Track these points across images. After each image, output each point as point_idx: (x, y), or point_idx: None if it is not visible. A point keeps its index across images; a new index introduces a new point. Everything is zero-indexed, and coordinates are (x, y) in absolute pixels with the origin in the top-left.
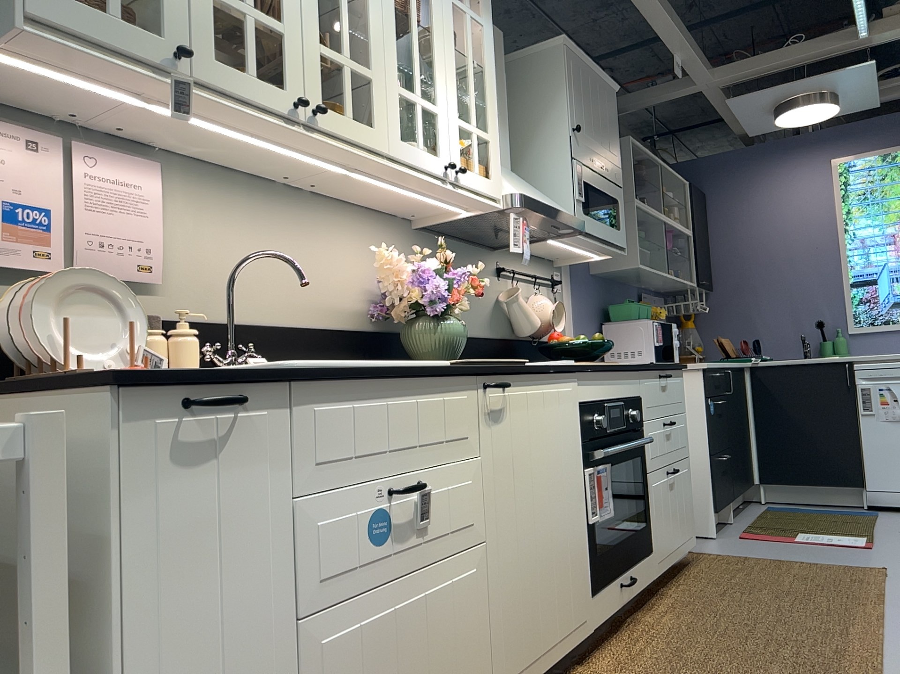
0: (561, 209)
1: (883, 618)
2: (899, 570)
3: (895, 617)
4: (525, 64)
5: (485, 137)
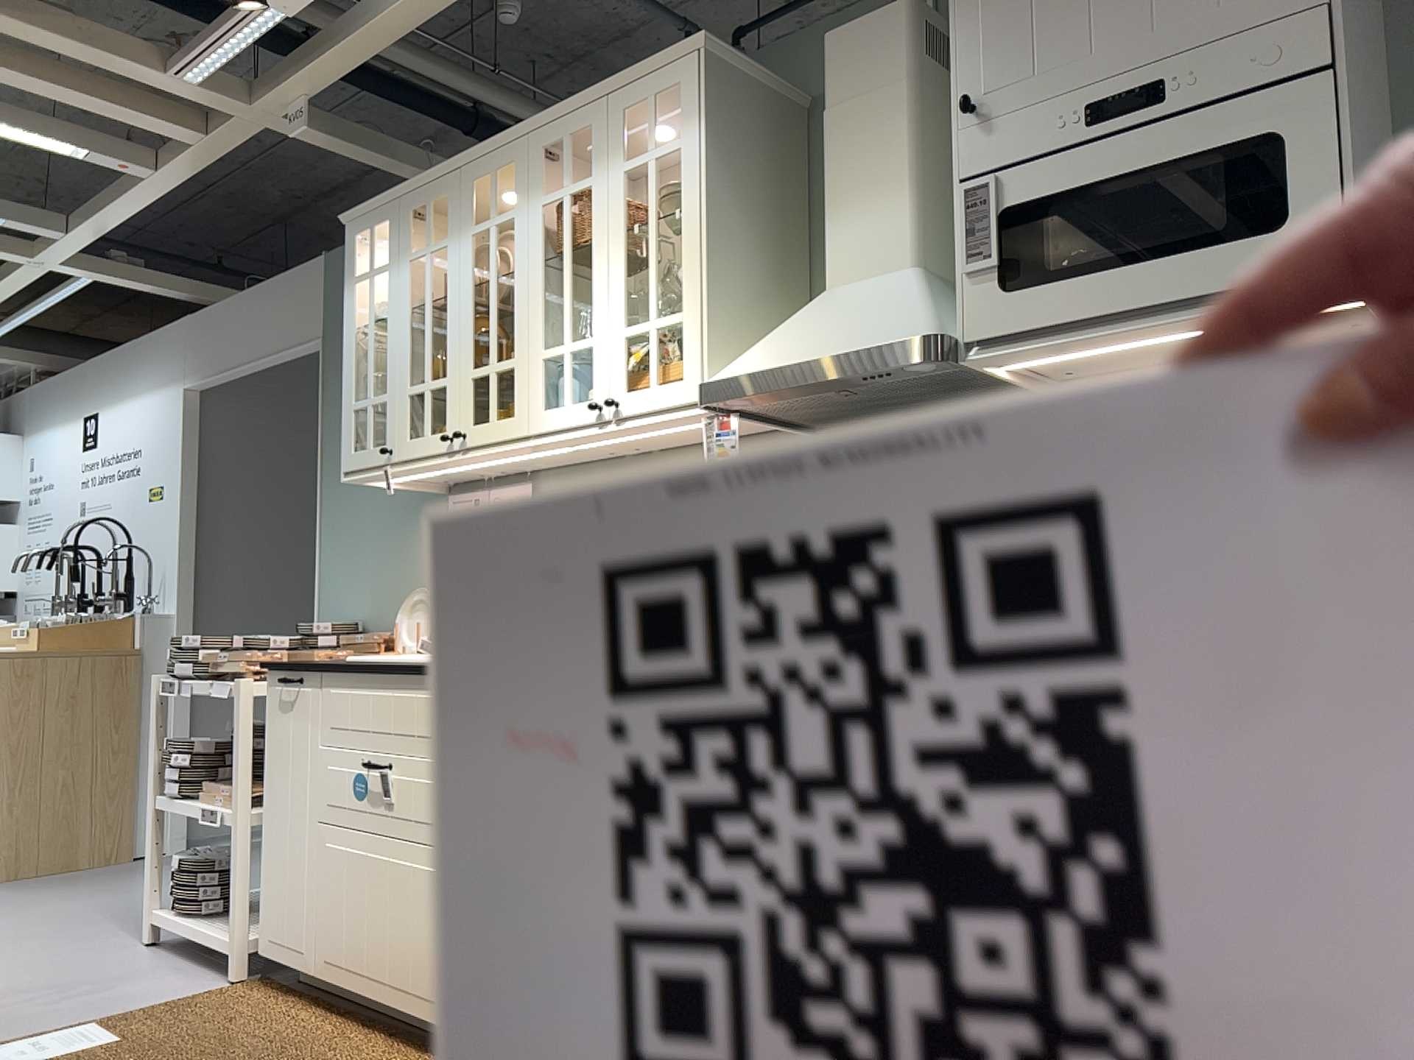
0: (867, 337)
1: None
2: None
3: None
4: None
5: (670, 321)
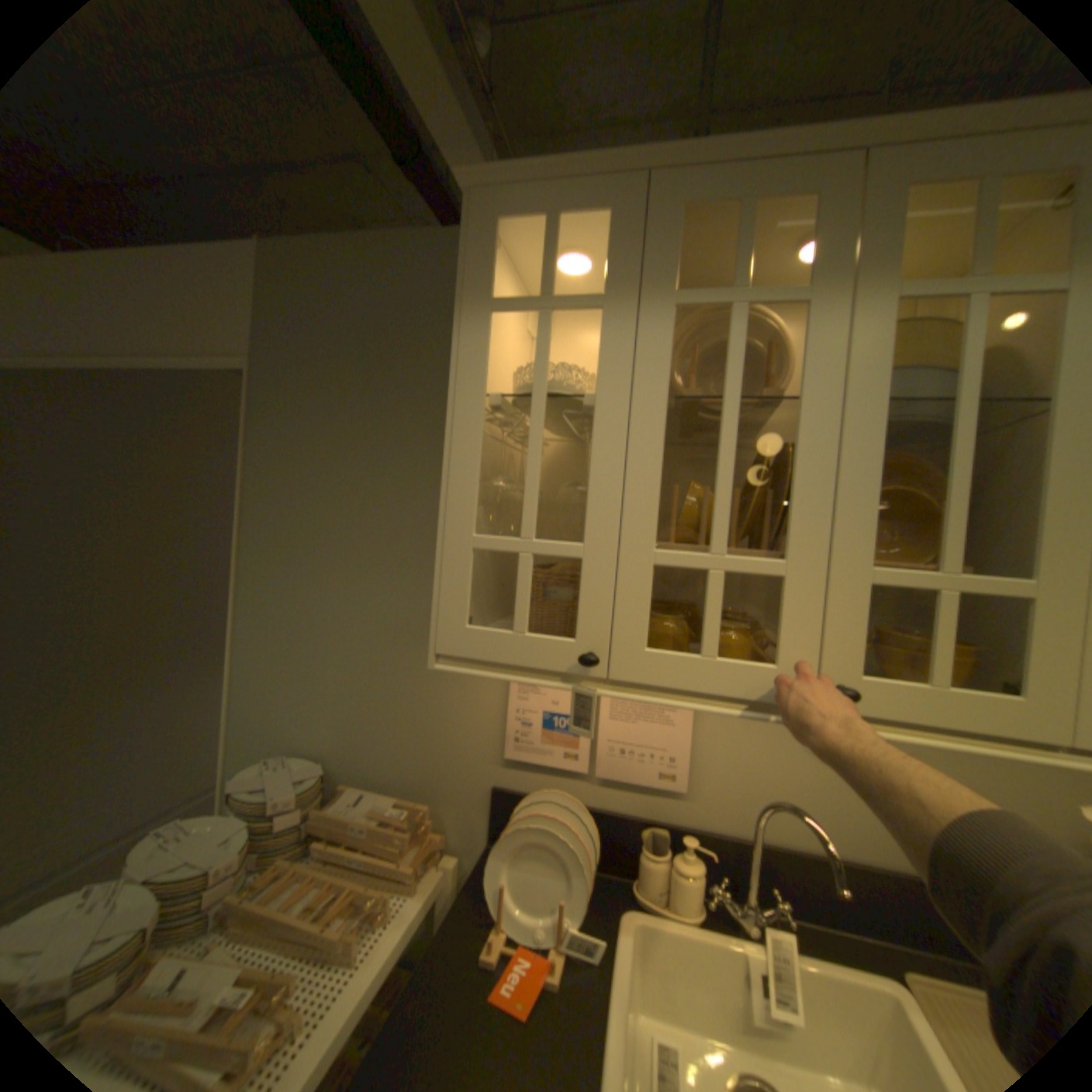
0: None
1: None
2: None
3: None
4: None
5: None
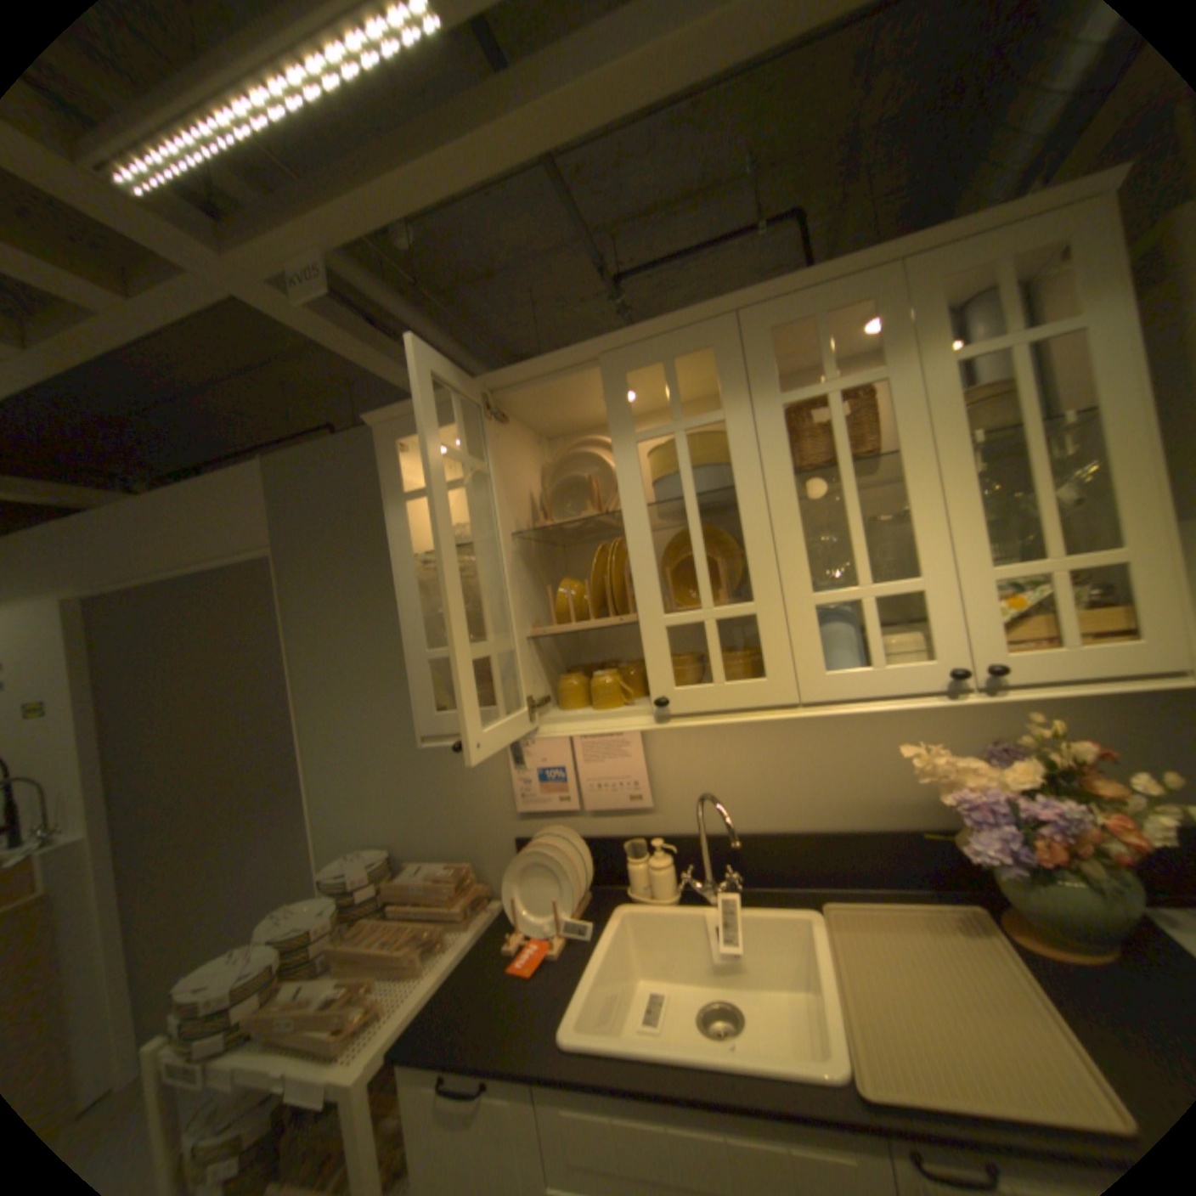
0: None
1: None
2: None
3: None
4: None
5: (1106, 562)
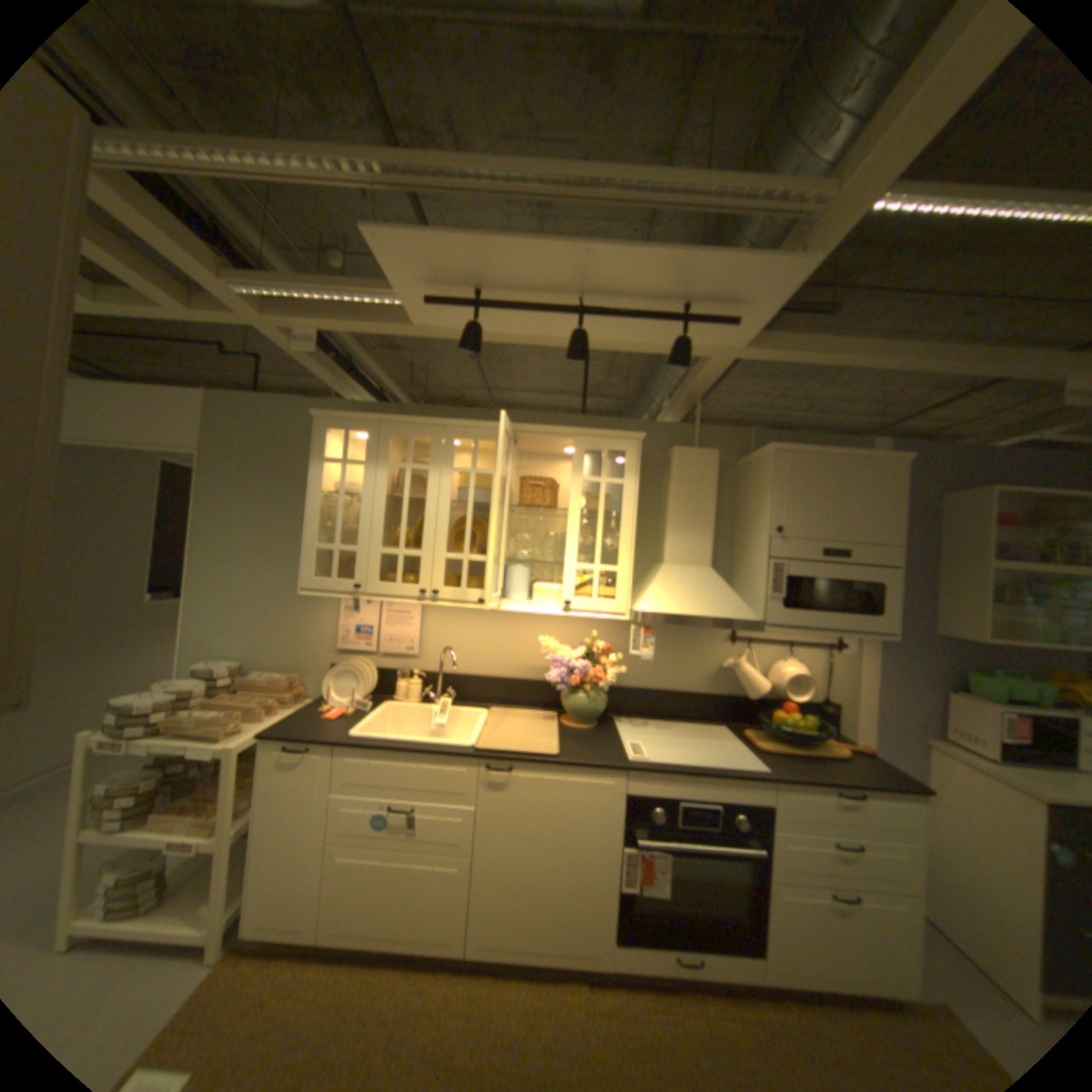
0: (725, 612)
1: None
2: None
3: None
4: (756, 463)
5: (610, 570)
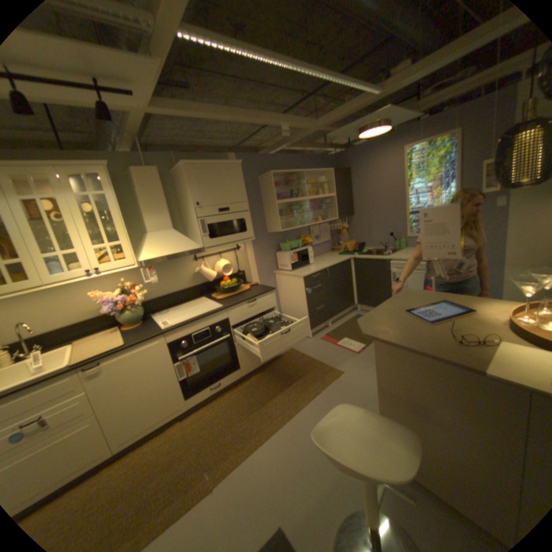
0: (186, 247)
1: (299, 411)
2: (348, 374)
3: (304, 411)
4: (178, 171)
5: (117, 243)
